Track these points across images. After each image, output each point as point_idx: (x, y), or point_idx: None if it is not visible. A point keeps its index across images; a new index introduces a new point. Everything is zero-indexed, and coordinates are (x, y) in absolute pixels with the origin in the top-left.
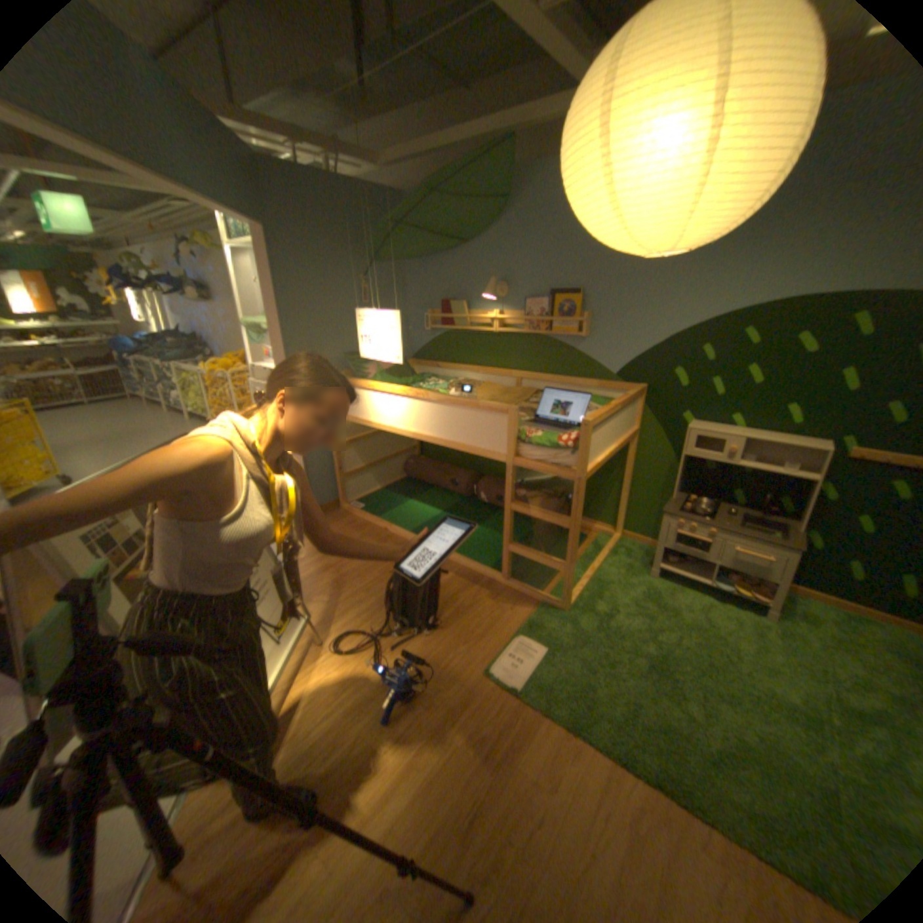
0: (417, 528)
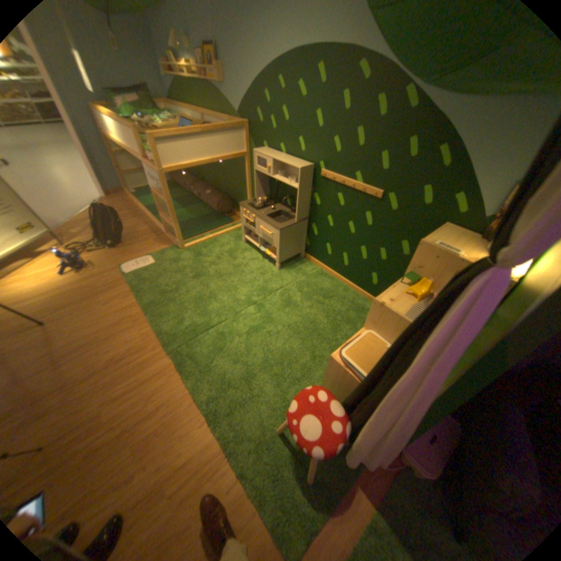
0: (152, 205)
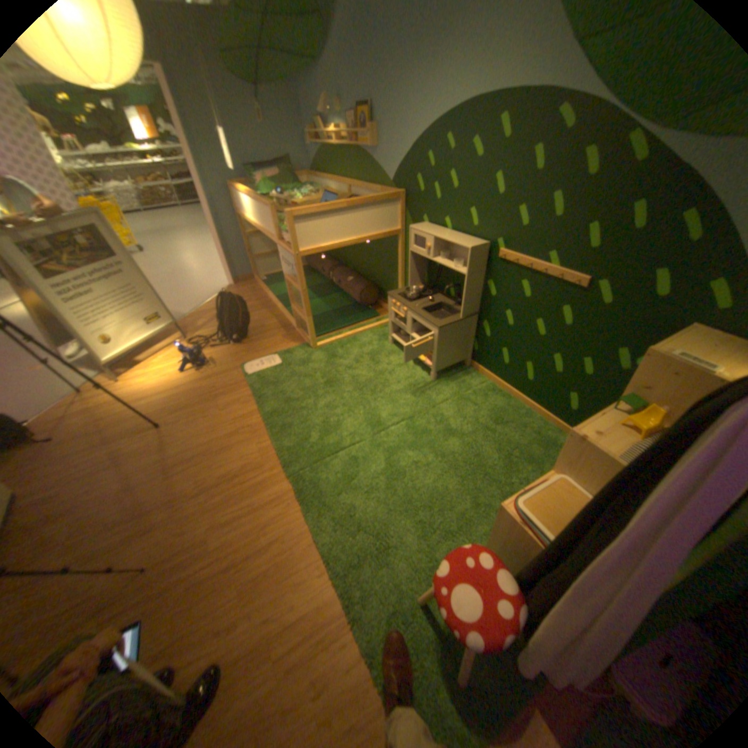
0: (283, 295)
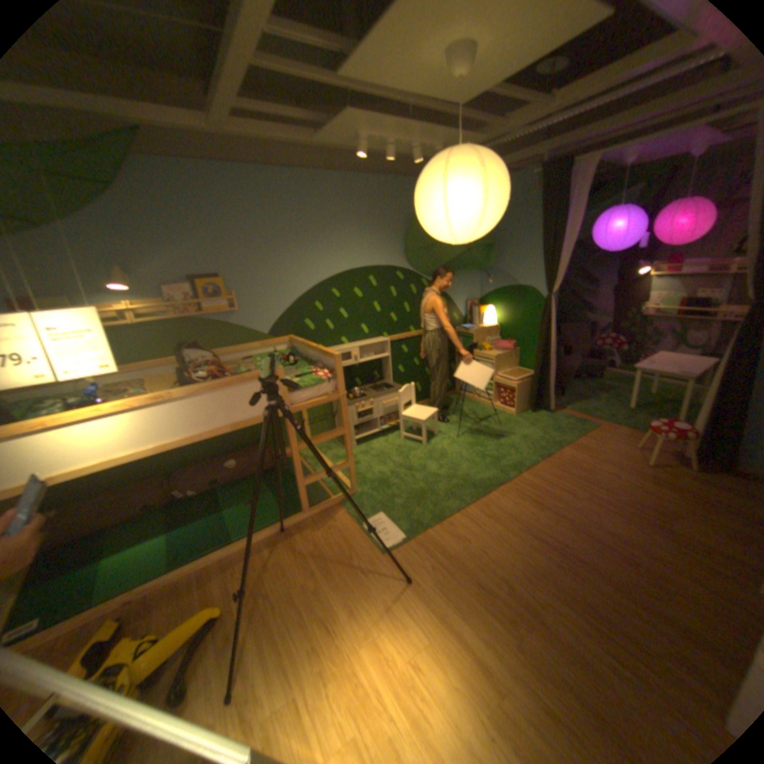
0: (166, 566)
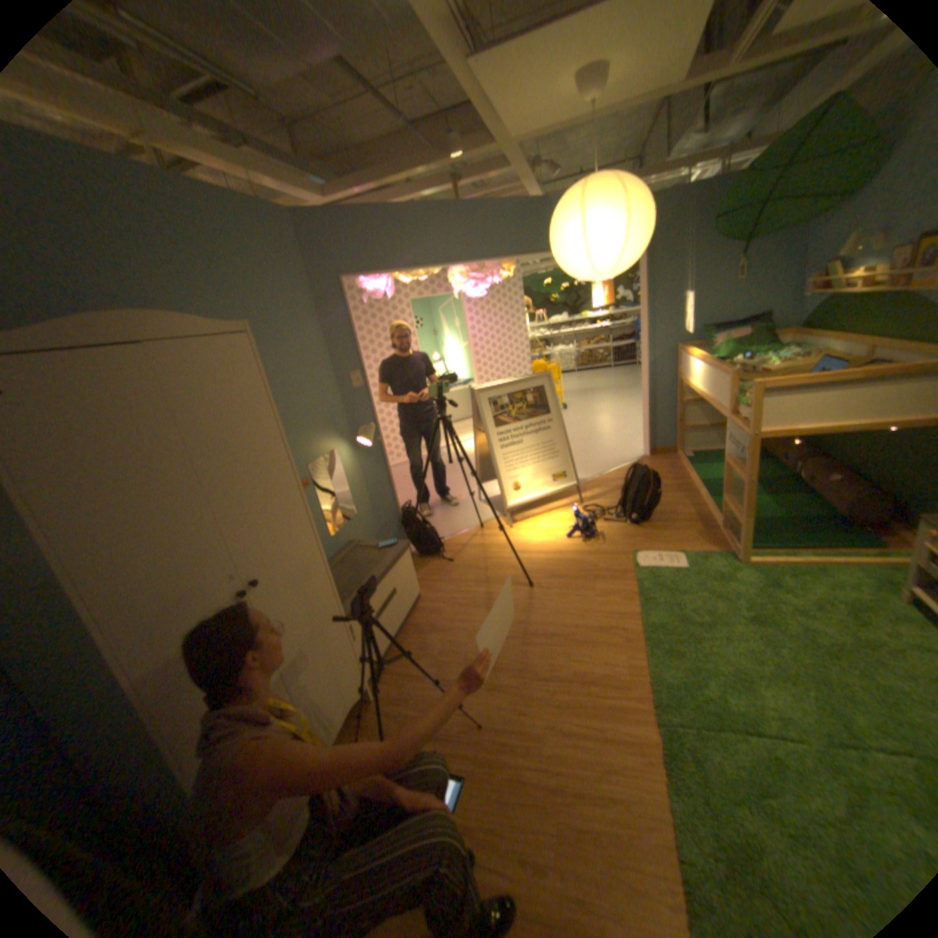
0: (711, 480)
